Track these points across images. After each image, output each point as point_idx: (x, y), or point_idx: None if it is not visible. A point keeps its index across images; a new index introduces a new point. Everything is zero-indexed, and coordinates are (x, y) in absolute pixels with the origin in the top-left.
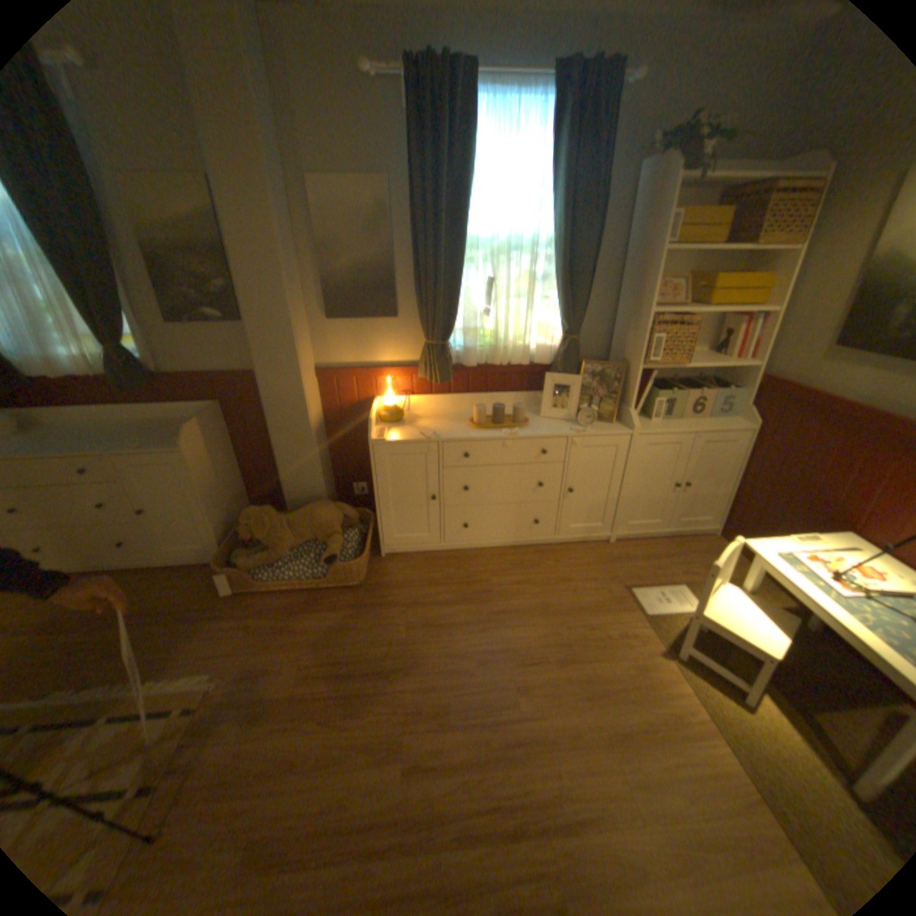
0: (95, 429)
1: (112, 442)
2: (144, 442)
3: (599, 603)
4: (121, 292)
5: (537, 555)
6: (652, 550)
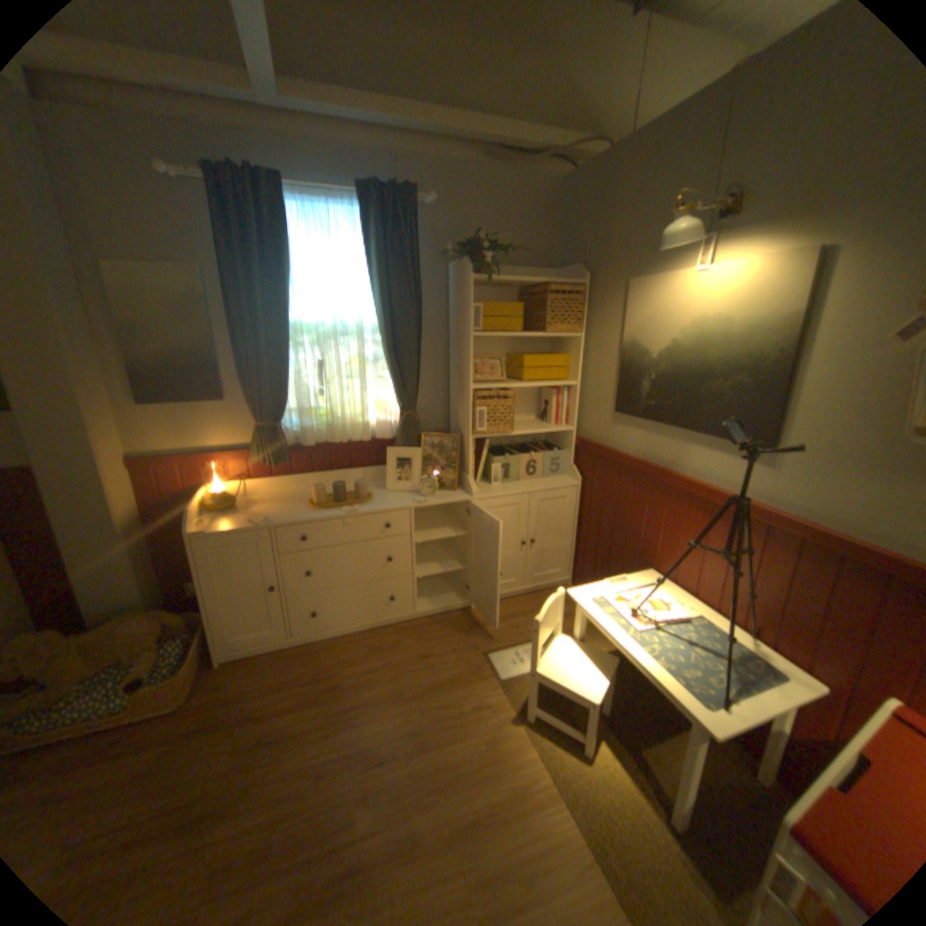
0: None
1: None
2: None
3: (455, 677)
4: None
5: (396, 634)
6: (510, 609)
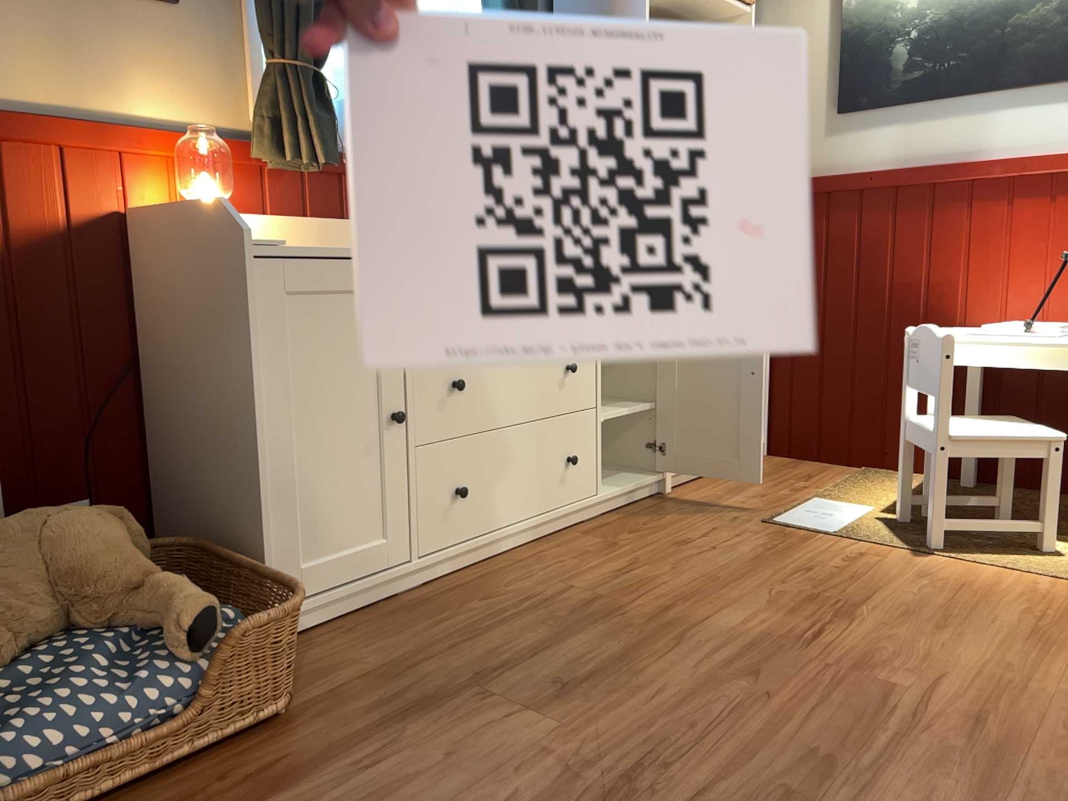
0: None
1: None
2: None
3: (765, 546)
4: None
5: (592, 536)
6: (724, 484)
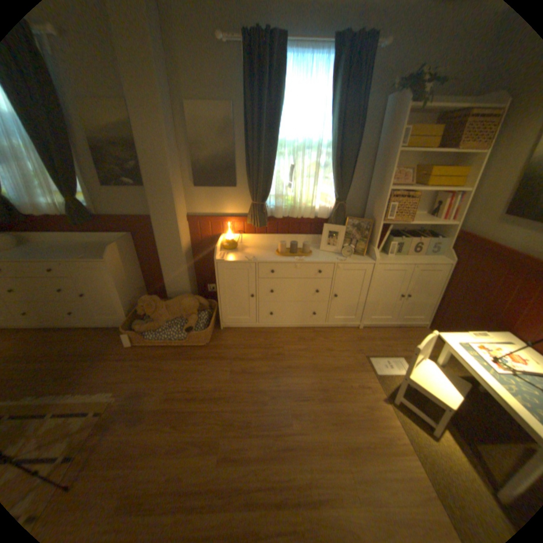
0: (60, 246)
1: (67, 254)
2: (85, 255)
3: (348, 366)
4: (76, 167)
5: (314, 333)
6: (385, 334)
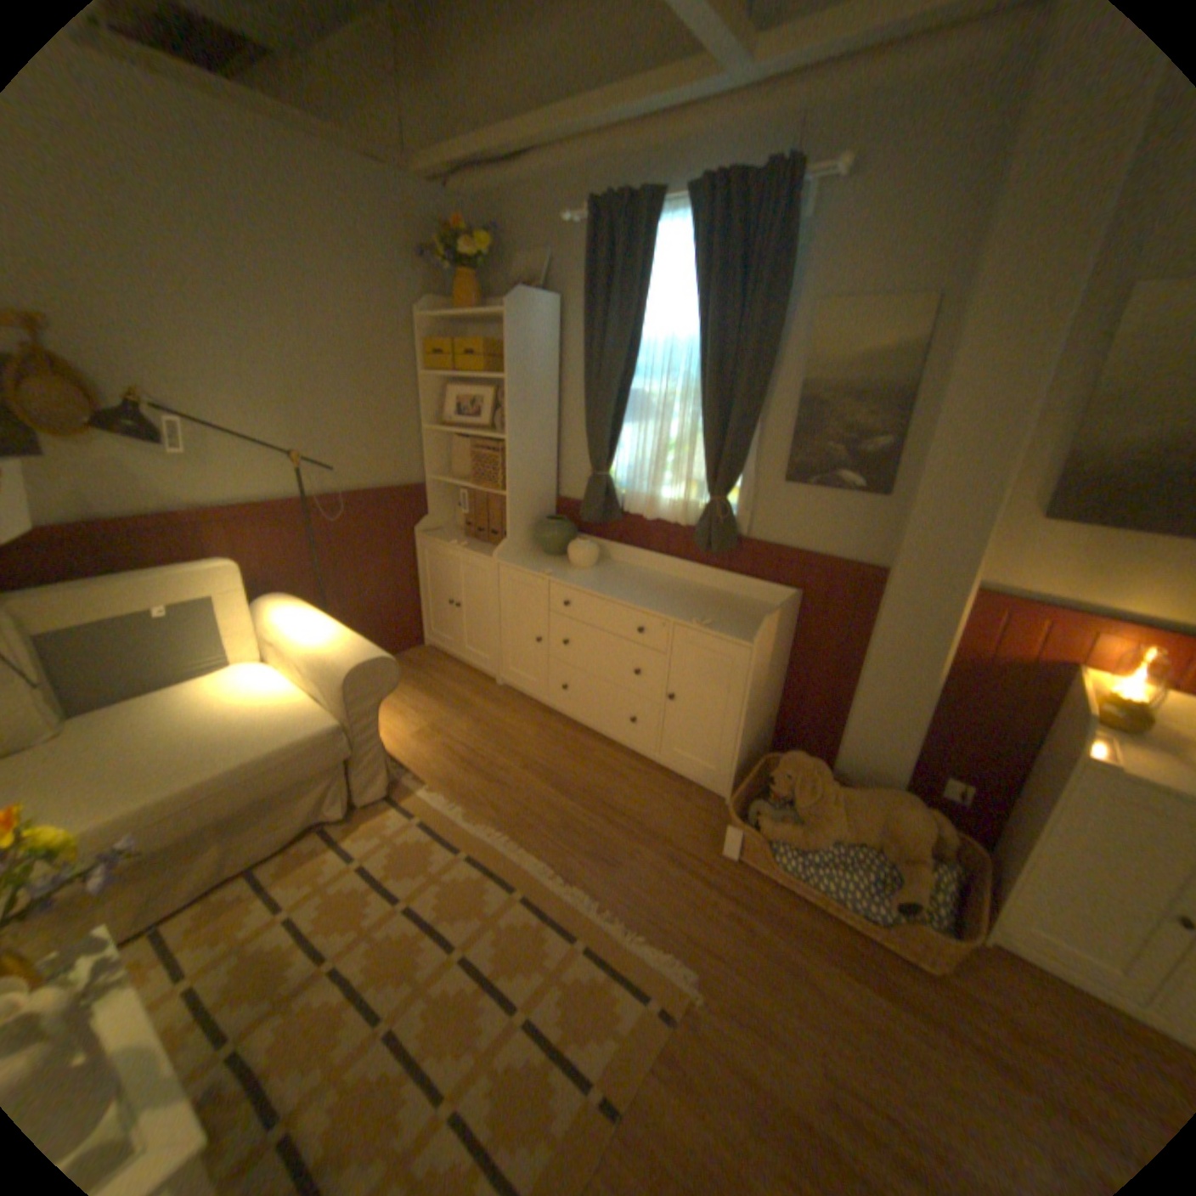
0: (659, 583)
1: (677, 606)
2: (713, 620)
3: None
4: (755, 438)
5: None
6: None
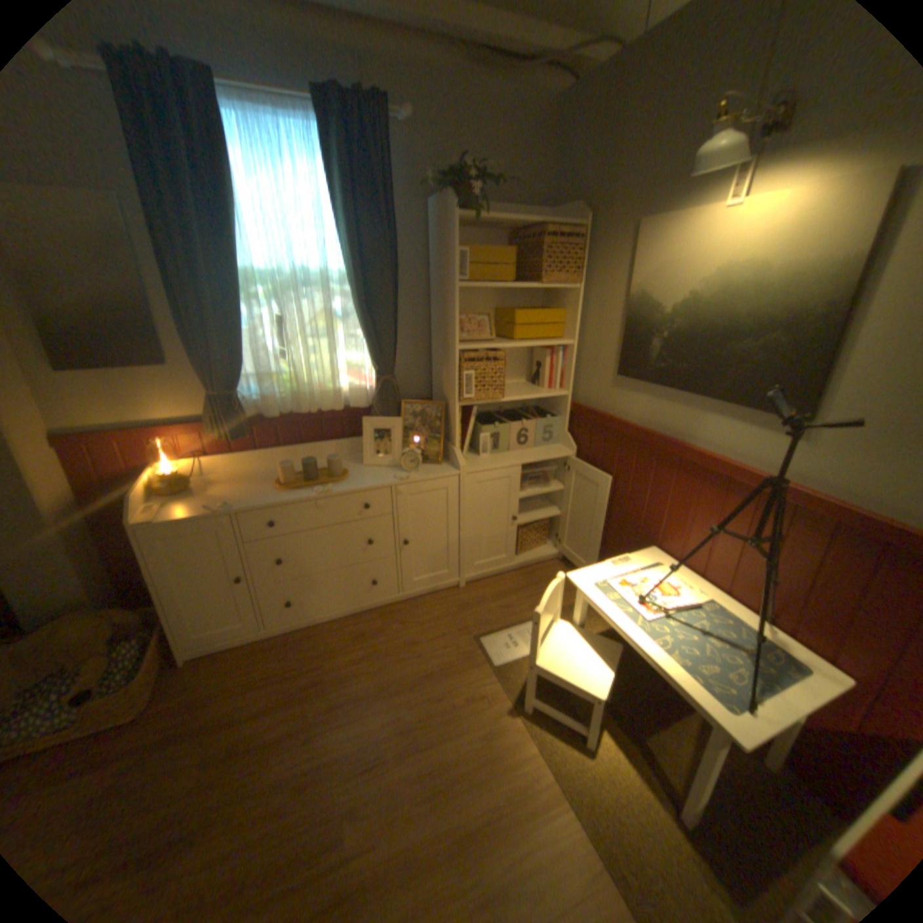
0: None
1: None
2: None
3: (446, 665)
4: None
5: (380, 620)
6: (501, 587)
